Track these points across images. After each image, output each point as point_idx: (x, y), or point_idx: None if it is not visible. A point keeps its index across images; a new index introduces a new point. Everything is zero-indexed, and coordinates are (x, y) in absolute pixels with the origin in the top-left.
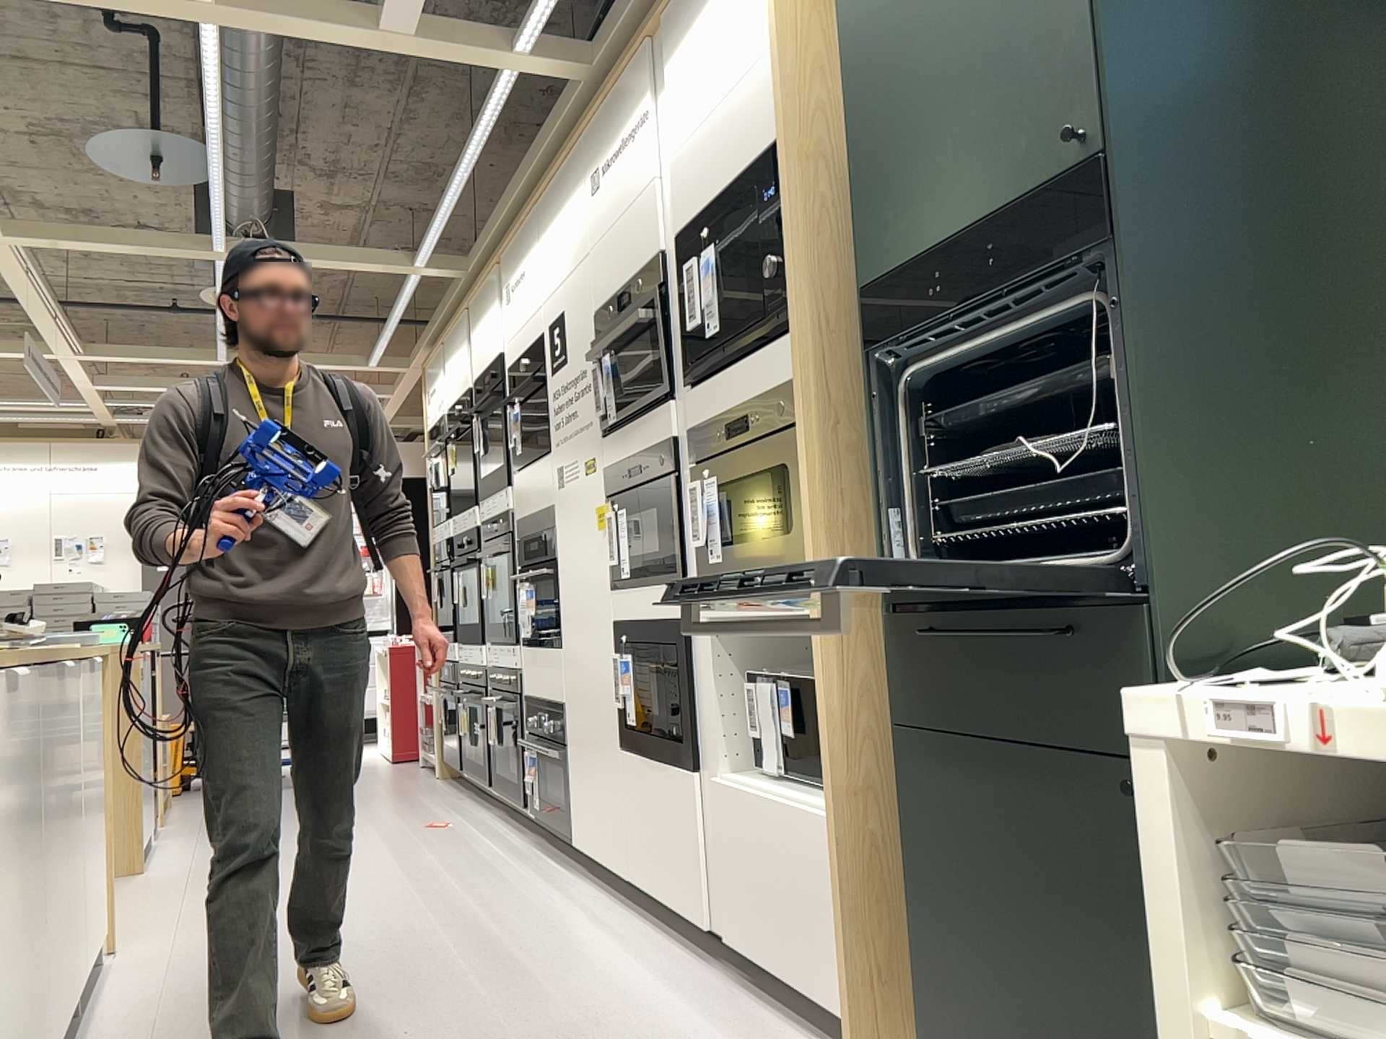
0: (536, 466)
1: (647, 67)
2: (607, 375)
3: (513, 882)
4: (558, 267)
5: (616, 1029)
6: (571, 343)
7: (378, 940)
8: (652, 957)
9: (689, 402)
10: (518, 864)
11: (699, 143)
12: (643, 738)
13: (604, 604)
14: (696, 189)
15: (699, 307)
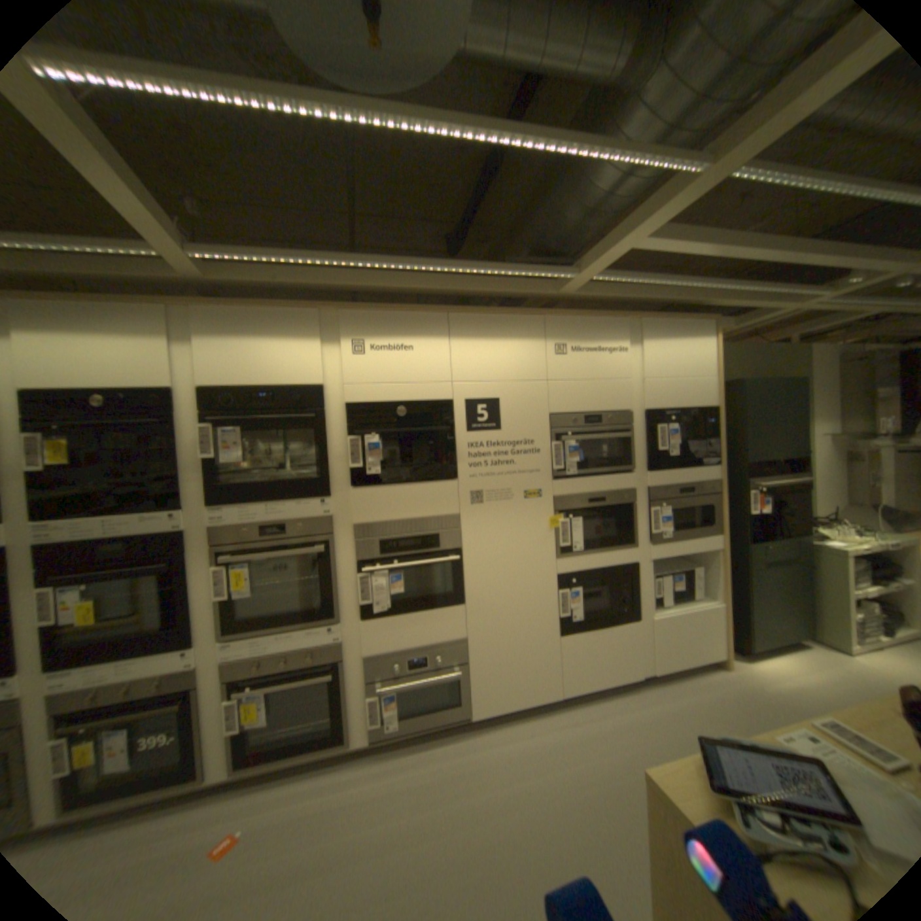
0: (424, 487)
1: (627, 330)
2: (567, 451)
3: (475, 769)
4: (490, 371)
5: (710, 719)
6: (508, 421)
7: (598, 832)
8: (627, 710)
9: (641, 476)
10: (429, 769)
11: (667, 384)
12: (588, 623)
13: (544, 567)
14: (663, 399)
15: (666, 444)
